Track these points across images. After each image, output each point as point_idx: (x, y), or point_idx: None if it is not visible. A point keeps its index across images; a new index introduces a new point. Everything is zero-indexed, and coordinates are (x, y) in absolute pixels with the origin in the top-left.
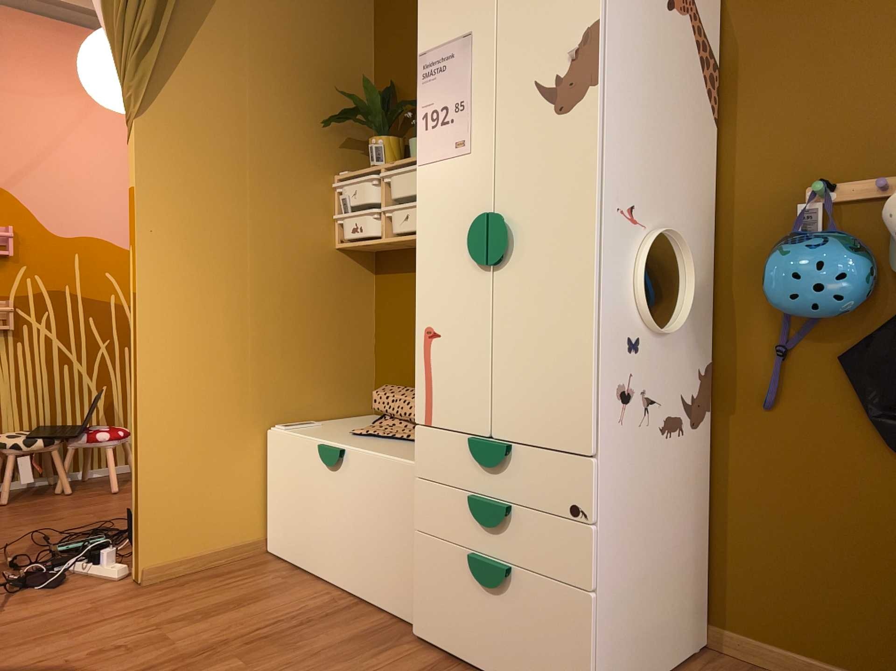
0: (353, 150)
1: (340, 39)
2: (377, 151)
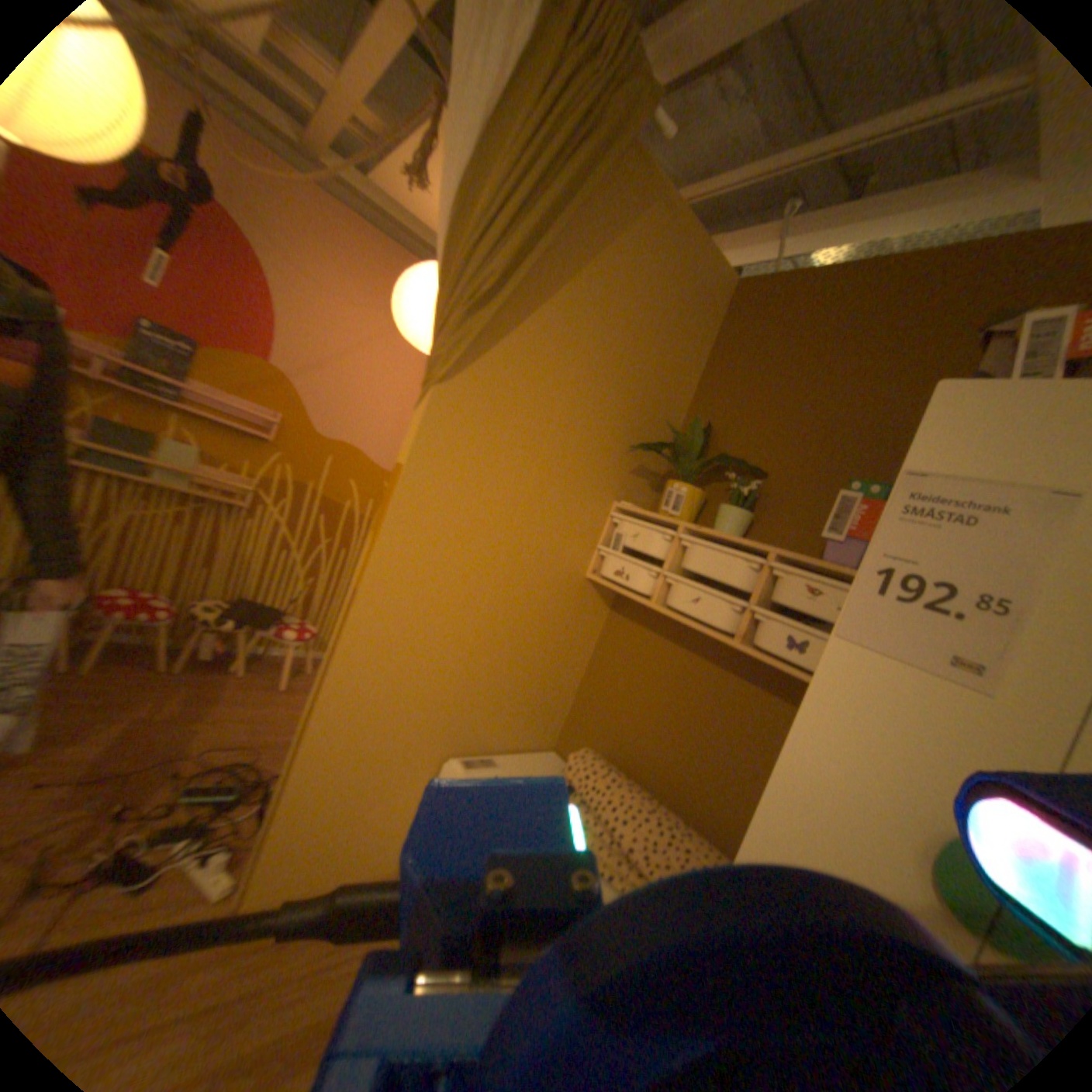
0: (642, 480)
1: (675, 360)
2: (678, 500)
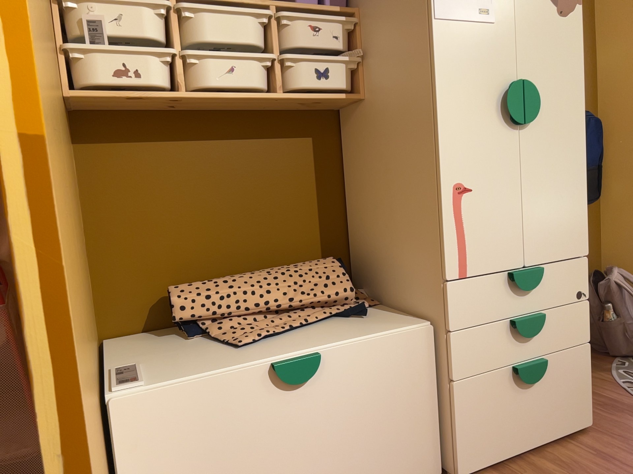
0: None
1: None
2: None
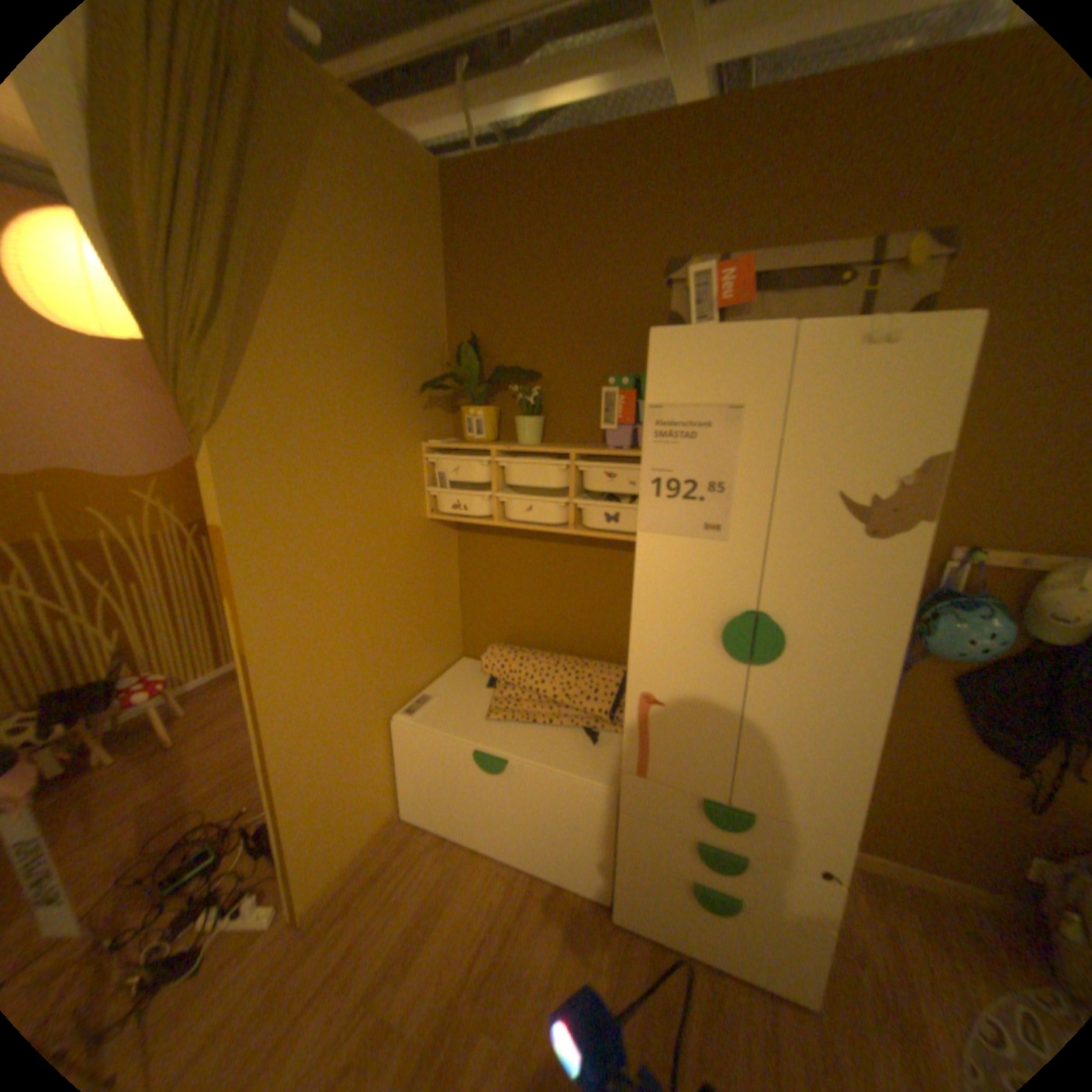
0: (436, 410)
1: (416, 280)
2: (479, 425)
